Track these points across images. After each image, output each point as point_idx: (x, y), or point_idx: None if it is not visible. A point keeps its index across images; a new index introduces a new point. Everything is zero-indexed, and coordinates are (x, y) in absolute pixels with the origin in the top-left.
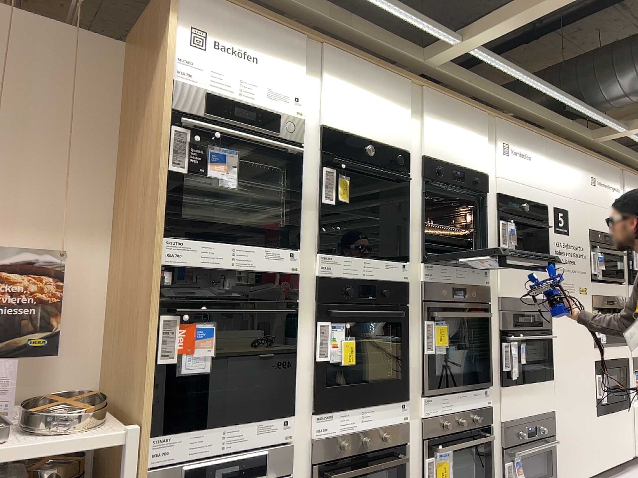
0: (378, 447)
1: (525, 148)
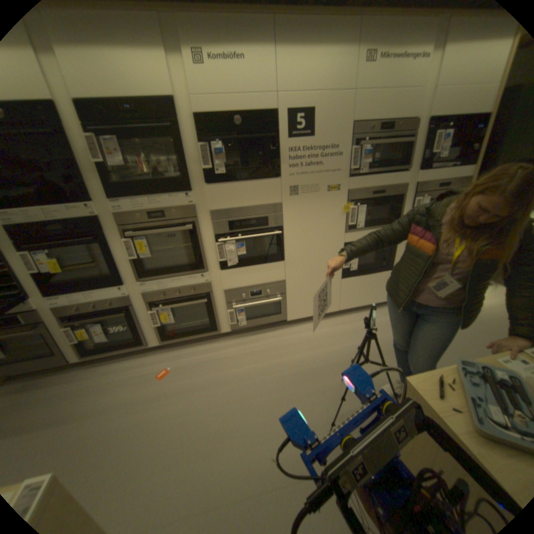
0: (104, 310)
1: (234, 43)
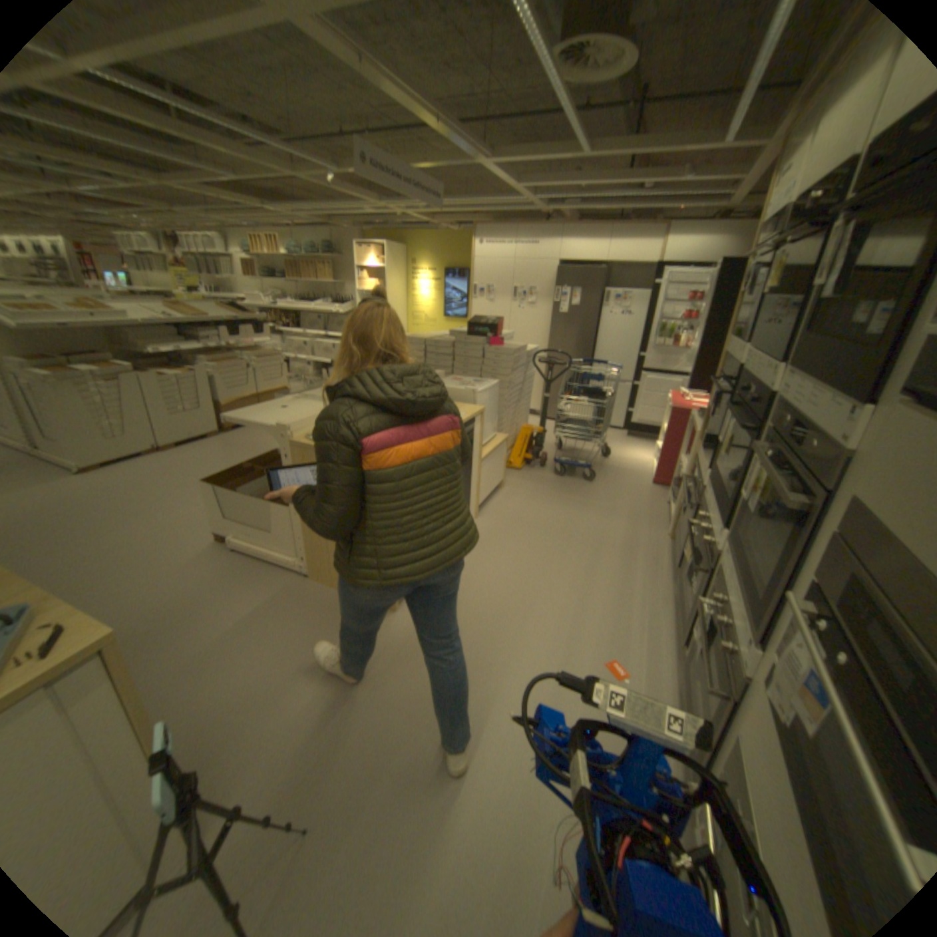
0: (707, 545)
1: None
